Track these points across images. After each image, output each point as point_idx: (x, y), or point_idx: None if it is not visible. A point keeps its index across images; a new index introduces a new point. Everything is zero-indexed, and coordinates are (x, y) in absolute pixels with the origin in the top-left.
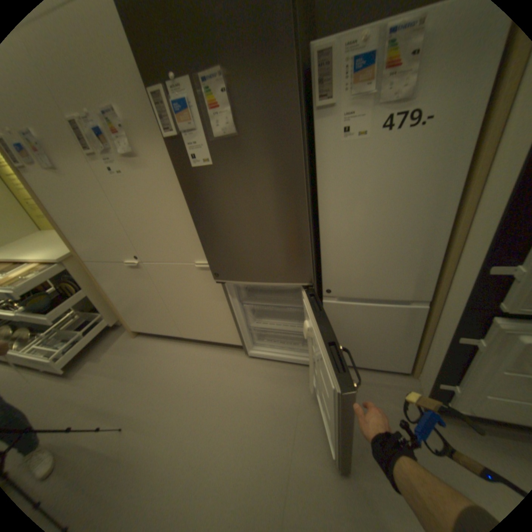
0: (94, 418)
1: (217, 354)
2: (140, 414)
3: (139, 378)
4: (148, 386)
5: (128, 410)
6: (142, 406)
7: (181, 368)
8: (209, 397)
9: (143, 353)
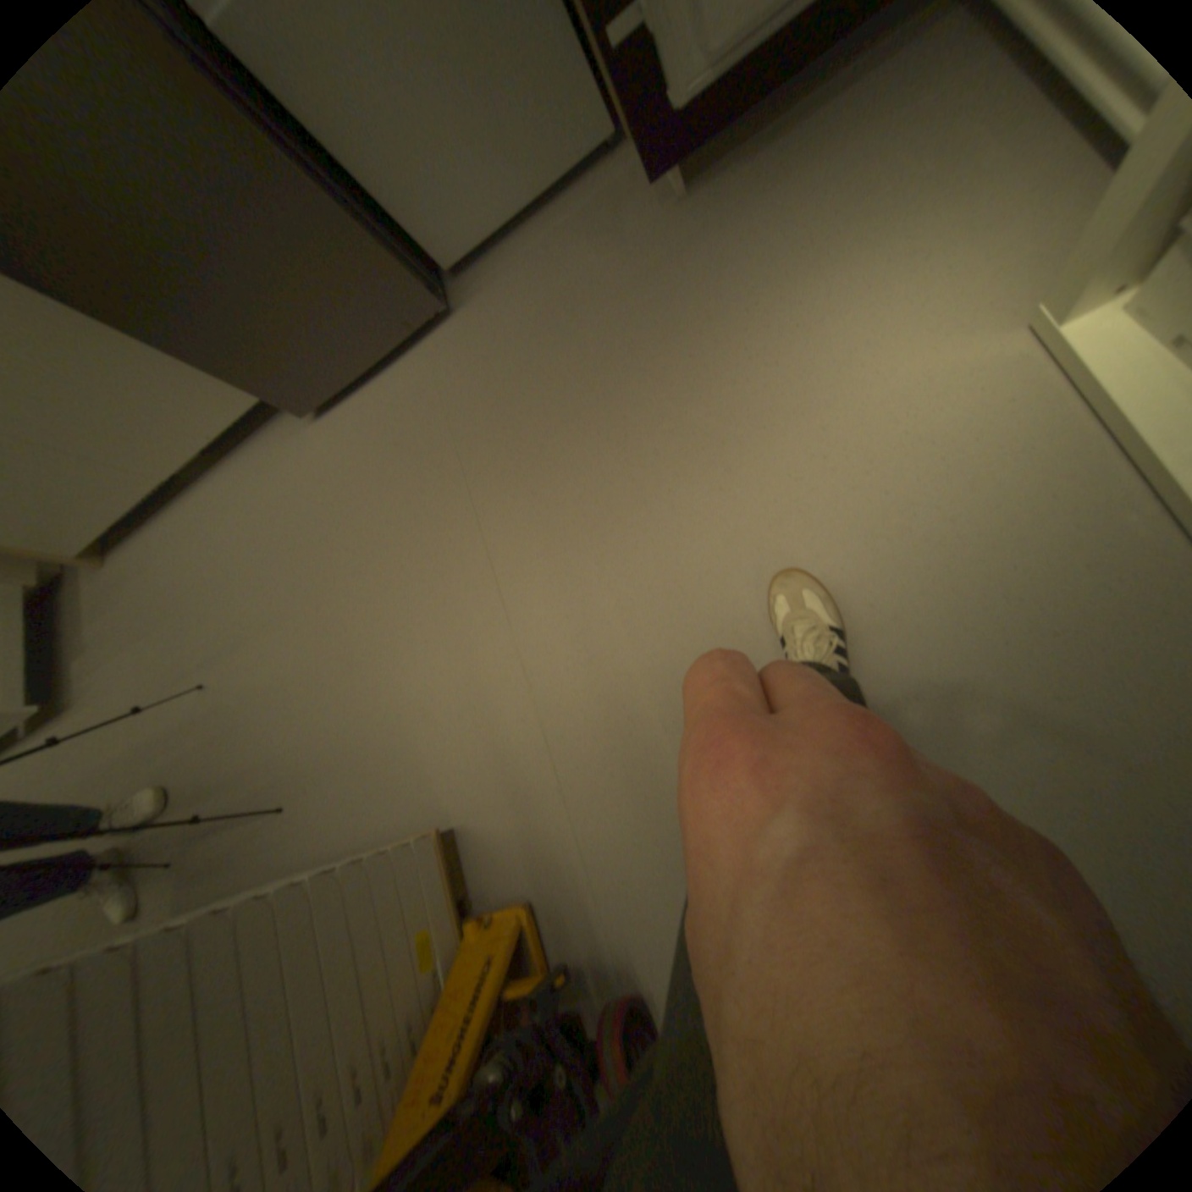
0: (159, 710)
1: (259, 454)
2: (214, 646)
3: (170, 608)
4: (194, 606)
5: (194, 657)
6: (209, 635)
7: (219, 532)
8: (294, 529)
9: (143, 574)
